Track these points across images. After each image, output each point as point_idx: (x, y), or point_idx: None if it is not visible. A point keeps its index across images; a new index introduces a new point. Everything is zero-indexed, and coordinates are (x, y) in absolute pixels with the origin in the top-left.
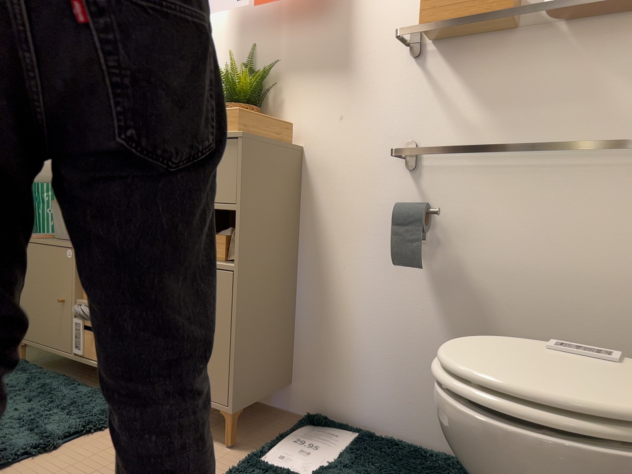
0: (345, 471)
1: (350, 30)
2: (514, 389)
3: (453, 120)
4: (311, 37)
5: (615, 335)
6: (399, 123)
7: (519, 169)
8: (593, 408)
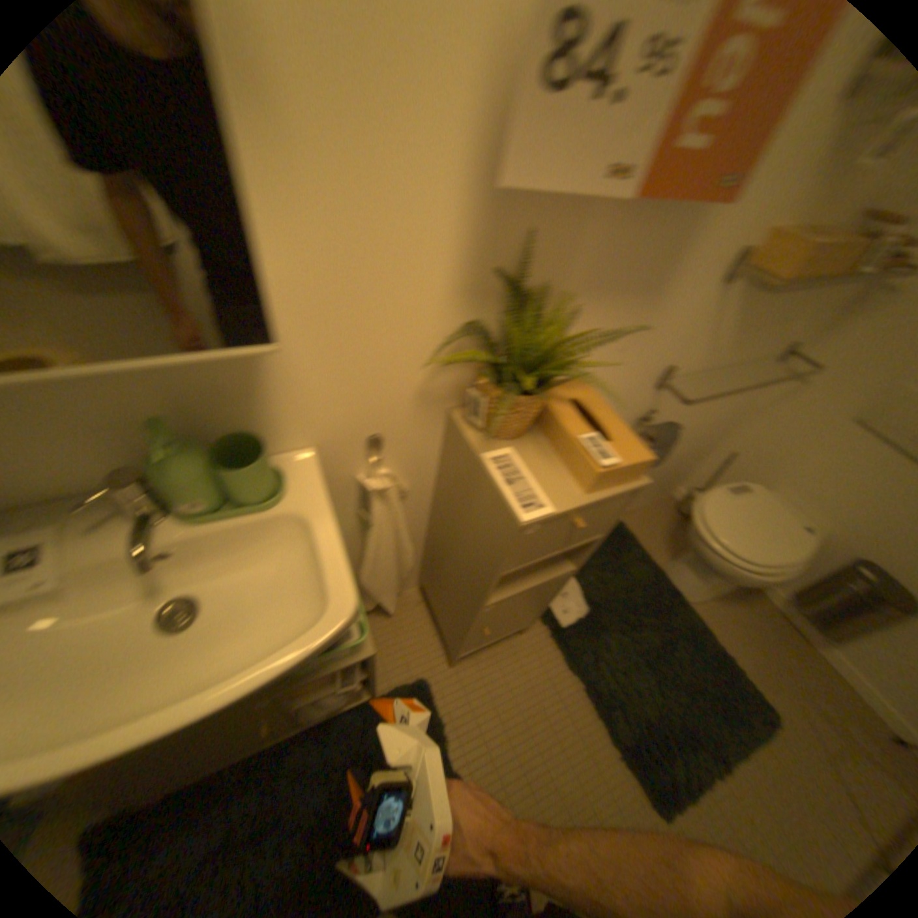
0: (595, 588)
1: (690, 231)
2: (787, 563)
3: (711, 343)
4: (637, 232)
5: (699, 444)
6: (672, 350)
7: (723, 375)
8: (808, 555)
